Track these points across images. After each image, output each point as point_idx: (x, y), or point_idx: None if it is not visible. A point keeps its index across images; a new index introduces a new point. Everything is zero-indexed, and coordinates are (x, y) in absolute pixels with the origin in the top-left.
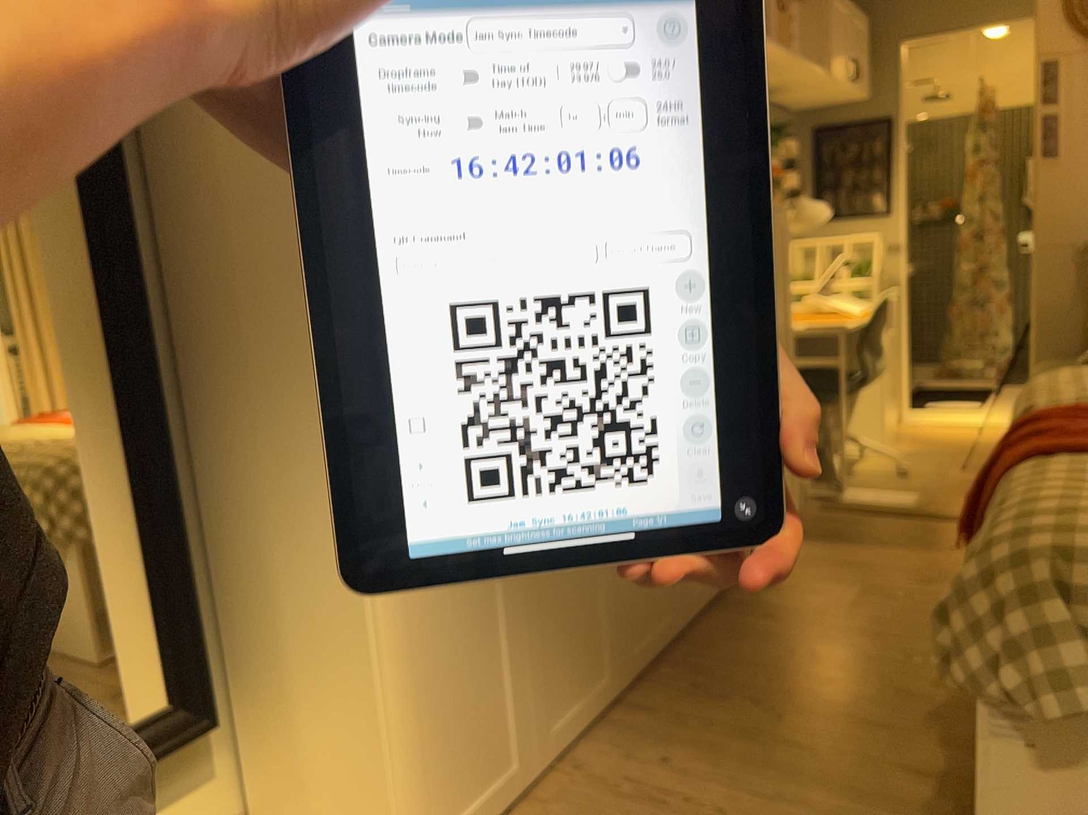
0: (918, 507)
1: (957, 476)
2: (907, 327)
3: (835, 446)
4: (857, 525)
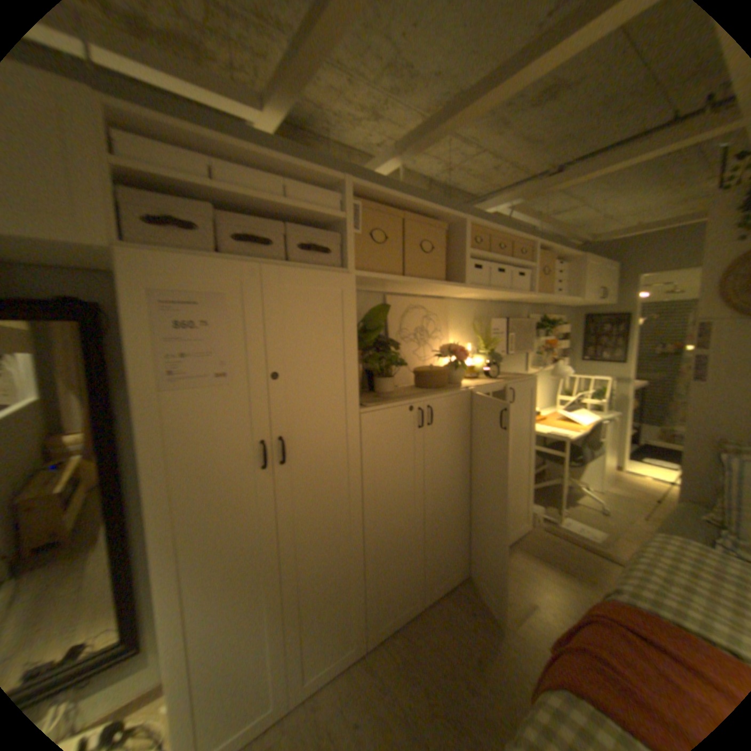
0: (602, 547)
1: (638, 525)
2: (630, 423)
3: (565, 491)
4: (559, 551)
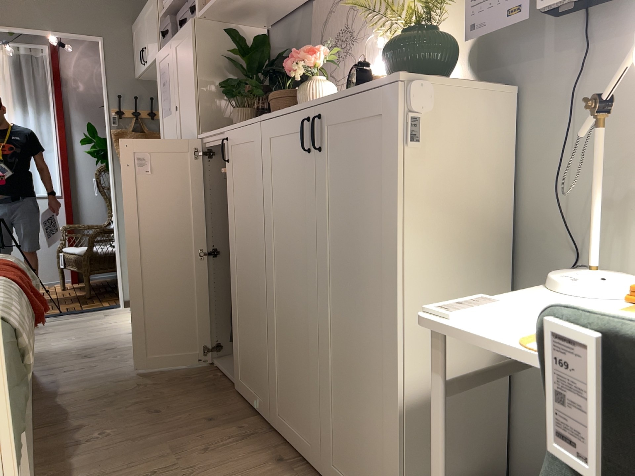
0: None
1: None
2: None
3: None
4: None
